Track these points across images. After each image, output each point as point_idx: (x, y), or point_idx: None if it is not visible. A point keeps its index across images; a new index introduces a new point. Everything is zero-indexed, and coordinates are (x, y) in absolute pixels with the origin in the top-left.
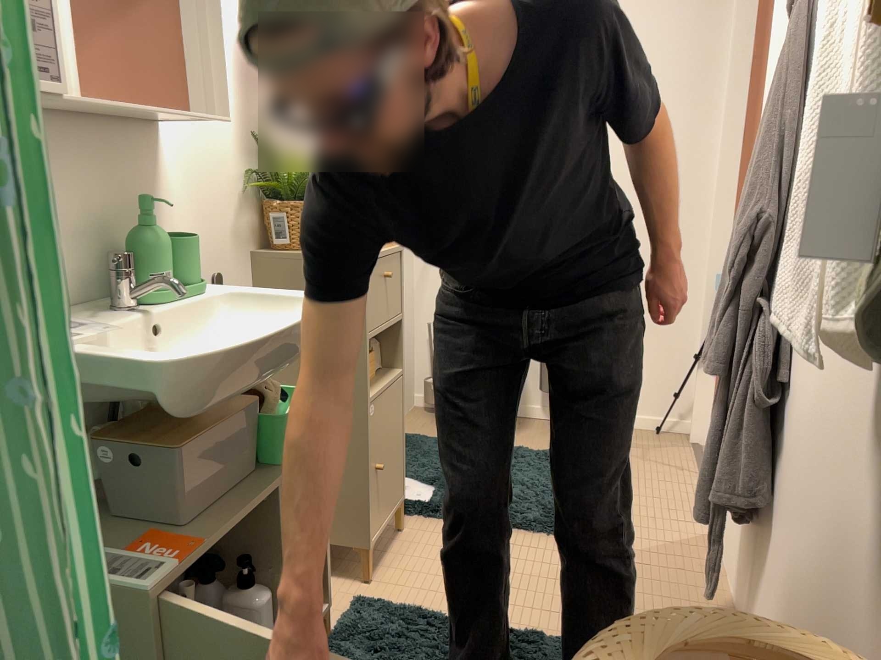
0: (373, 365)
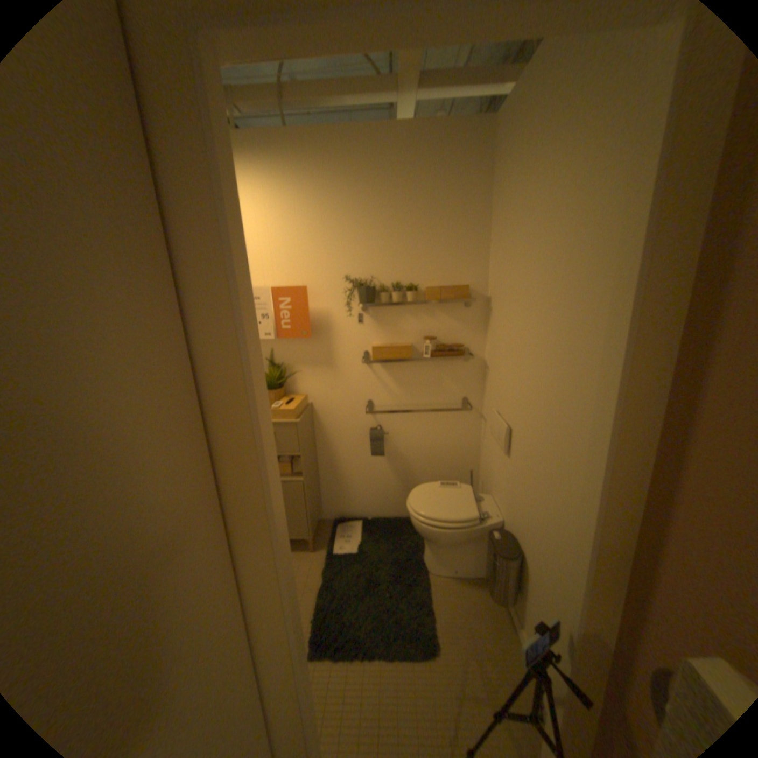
0: (285, 468)
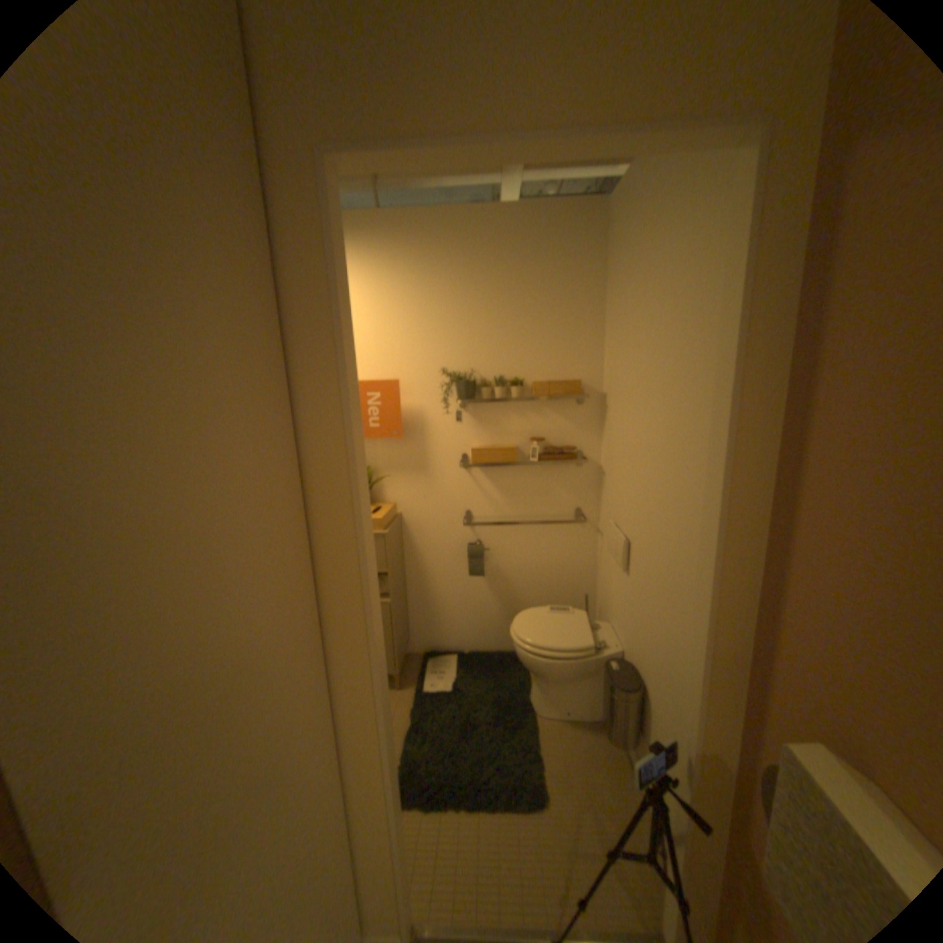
0: None
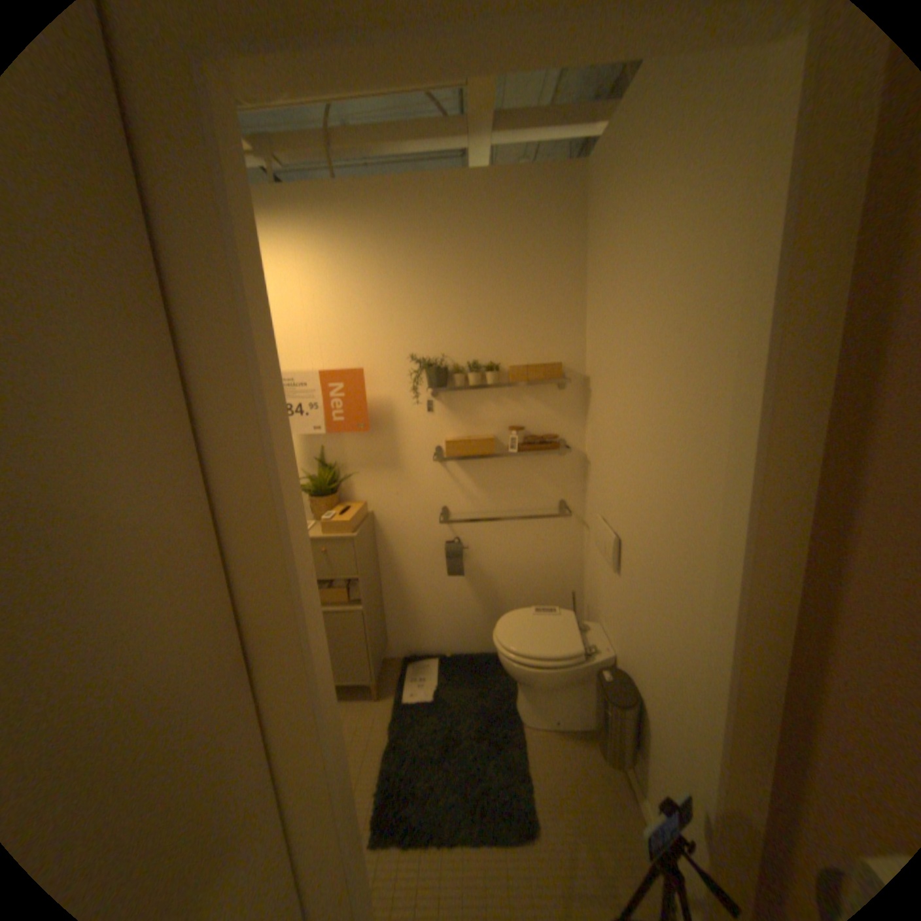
0: (339, 595)
